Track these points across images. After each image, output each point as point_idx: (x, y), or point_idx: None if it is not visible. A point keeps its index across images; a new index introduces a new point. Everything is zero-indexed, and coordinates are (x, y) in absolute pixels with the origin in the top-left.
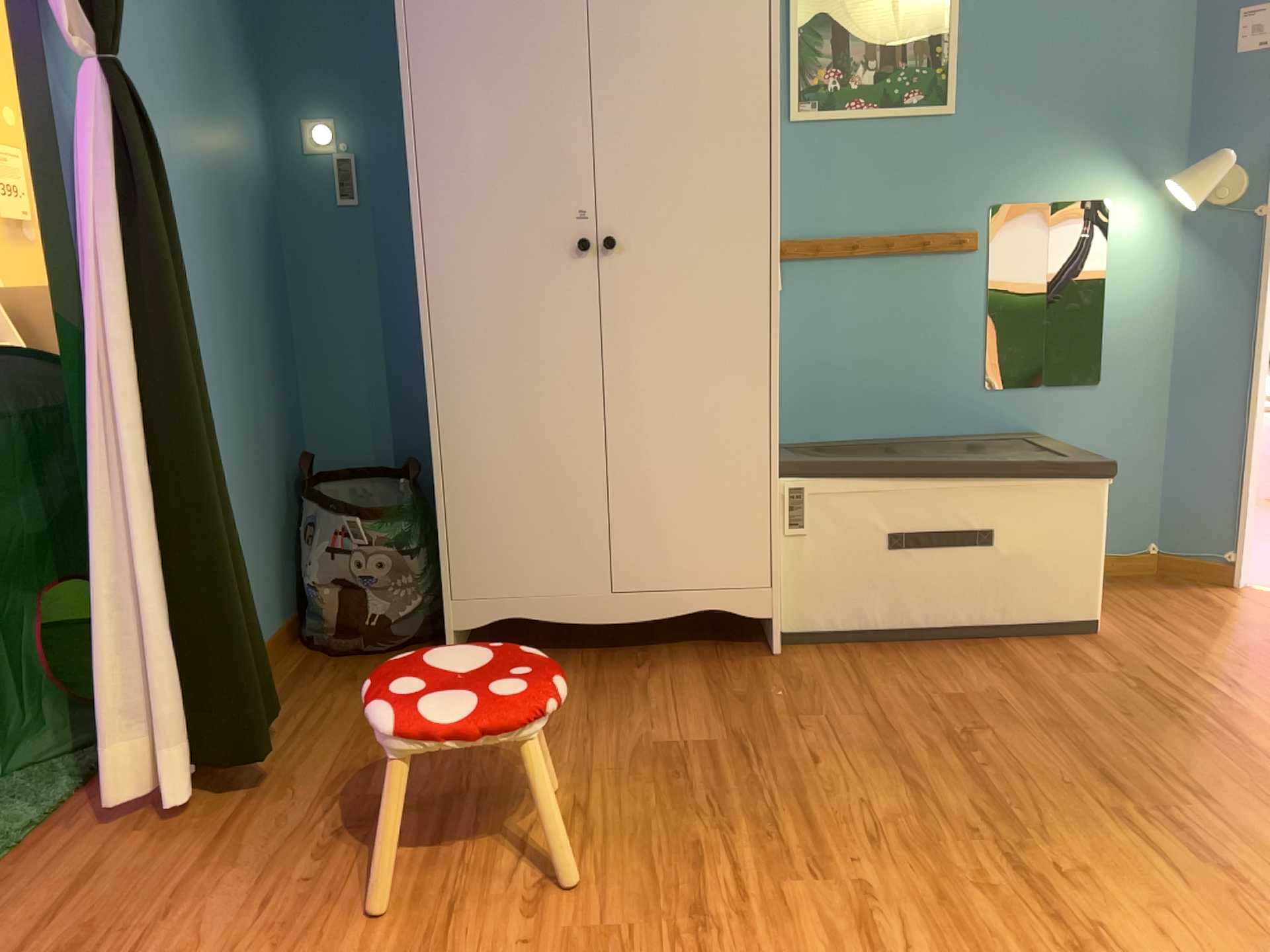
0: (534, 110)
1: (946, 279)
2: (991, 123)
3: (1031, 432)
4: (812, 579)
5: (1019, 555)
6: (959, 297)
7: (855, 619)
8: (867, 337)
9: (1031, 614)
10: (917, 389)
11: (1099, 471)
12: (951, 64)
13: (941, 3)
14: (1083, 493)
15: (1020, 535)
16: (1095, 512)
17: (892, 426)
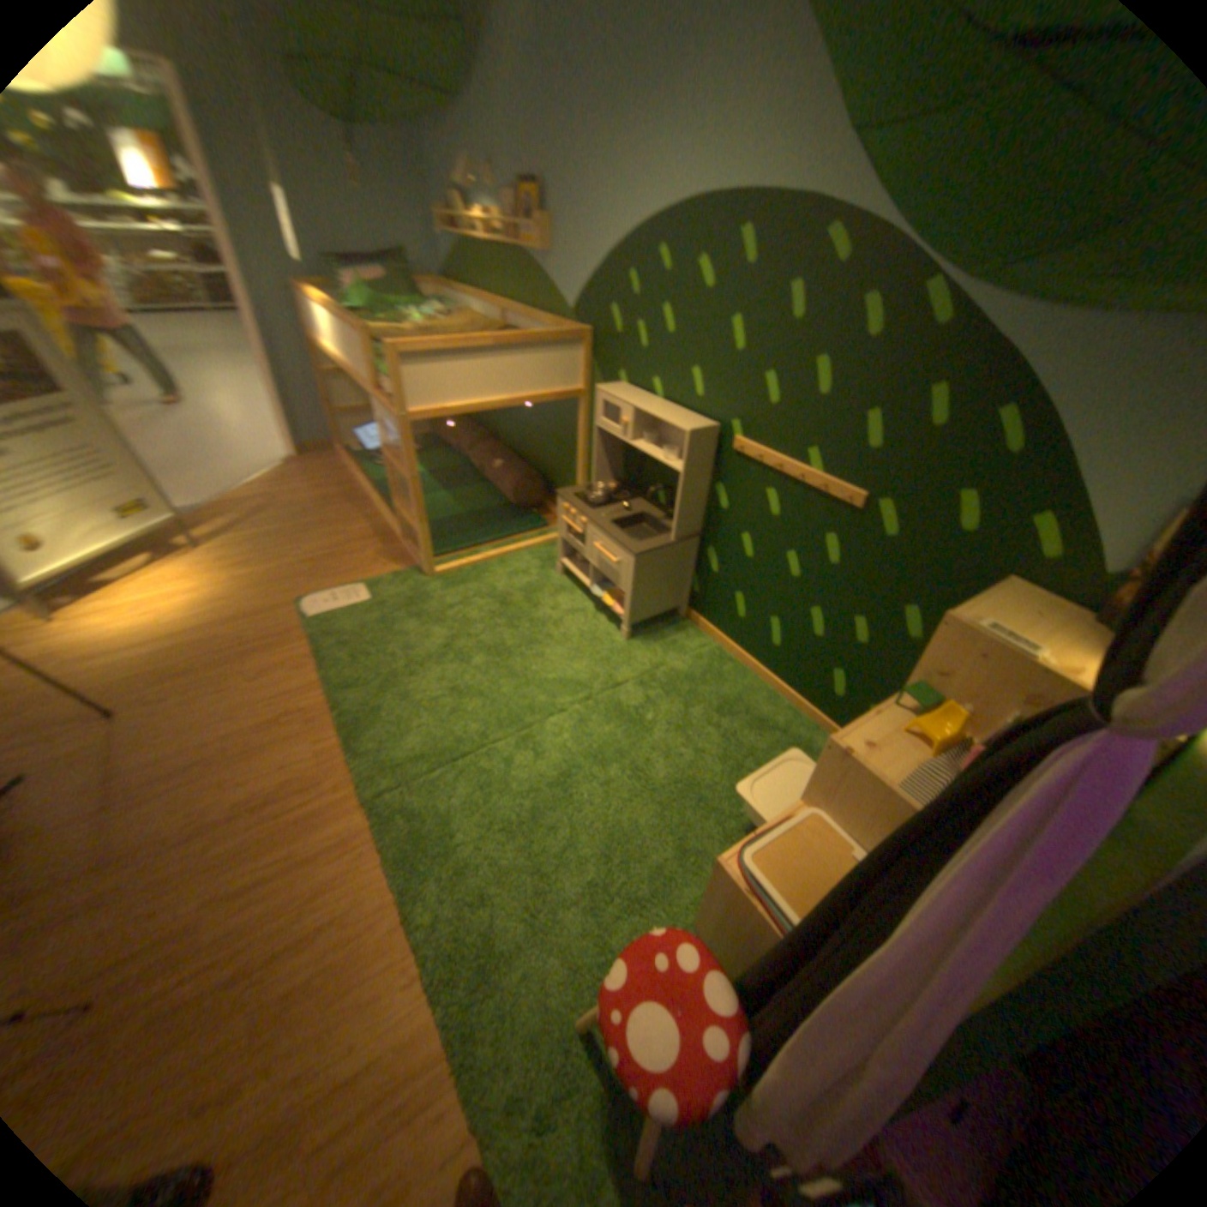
0: None
1: None
2: None
3: None
4: None
5: None
6: None
7: None
8: None
9: None
10: None
11: None
12: None
13: None
14: None
15: None
16: None
17: None
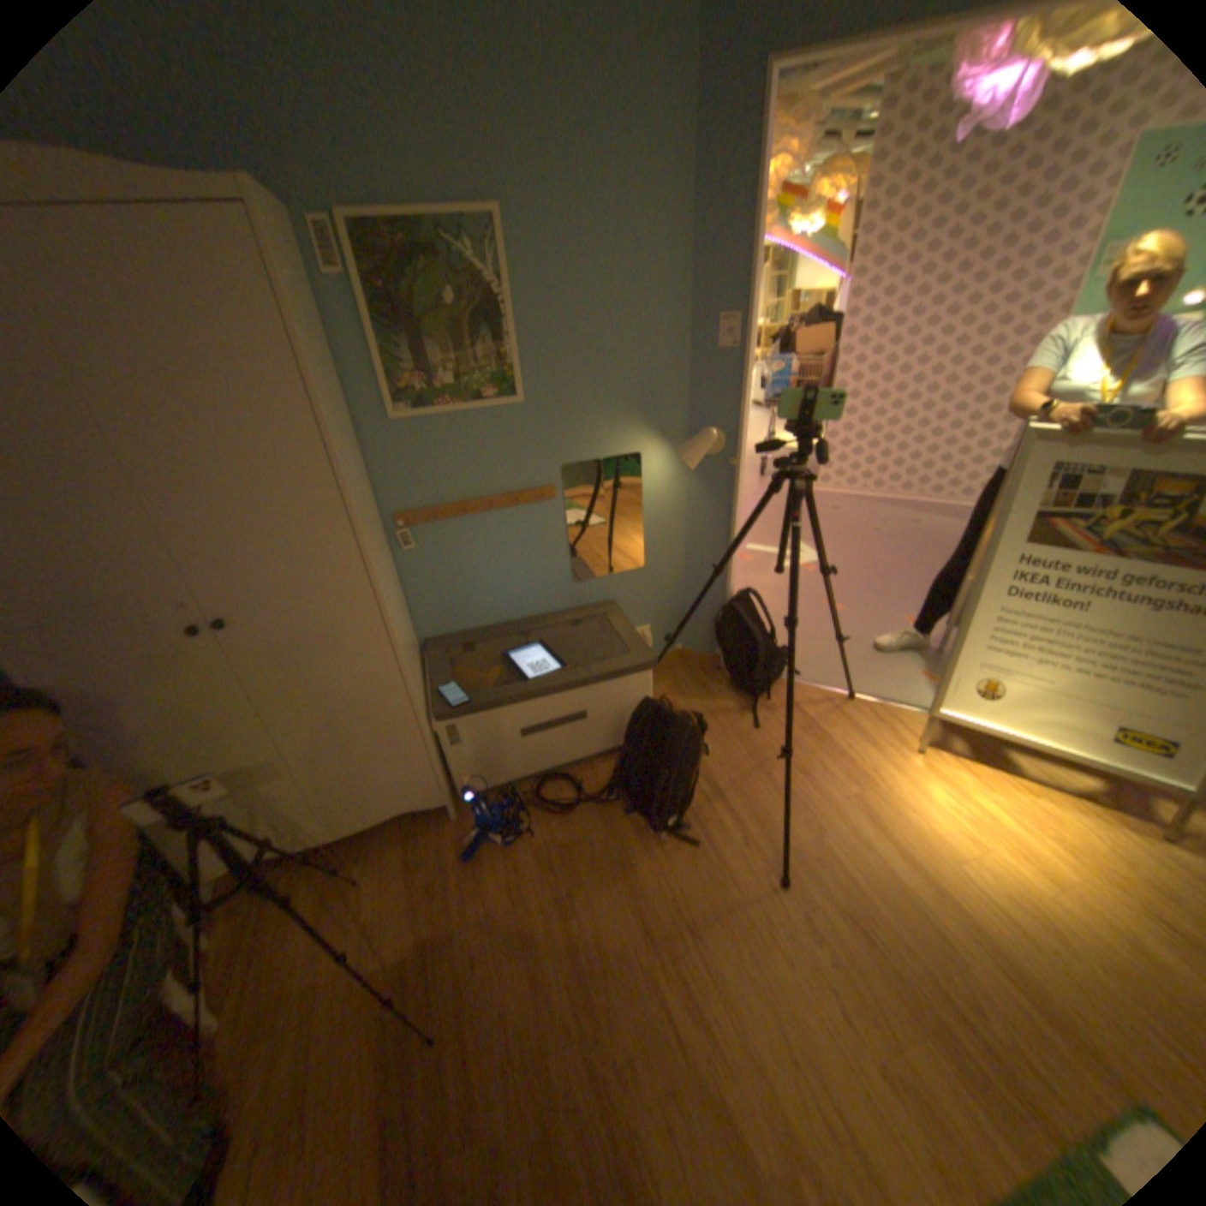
0: (88, 524)
1: (537, 520)
2: (553, 407)
3: (605, 602)
4: (473, 768)
5: (601, 719)
6: (548, 530)
7: (506, 779)
8: (489, 566)
9: (612, 744)
10: (530, 592)
11: (644, 668)
12: (516, 364)
13: (499, 312)
14: (635, 680)
15: (600, 710)
16: (643, 687)
17: (516, 617)
